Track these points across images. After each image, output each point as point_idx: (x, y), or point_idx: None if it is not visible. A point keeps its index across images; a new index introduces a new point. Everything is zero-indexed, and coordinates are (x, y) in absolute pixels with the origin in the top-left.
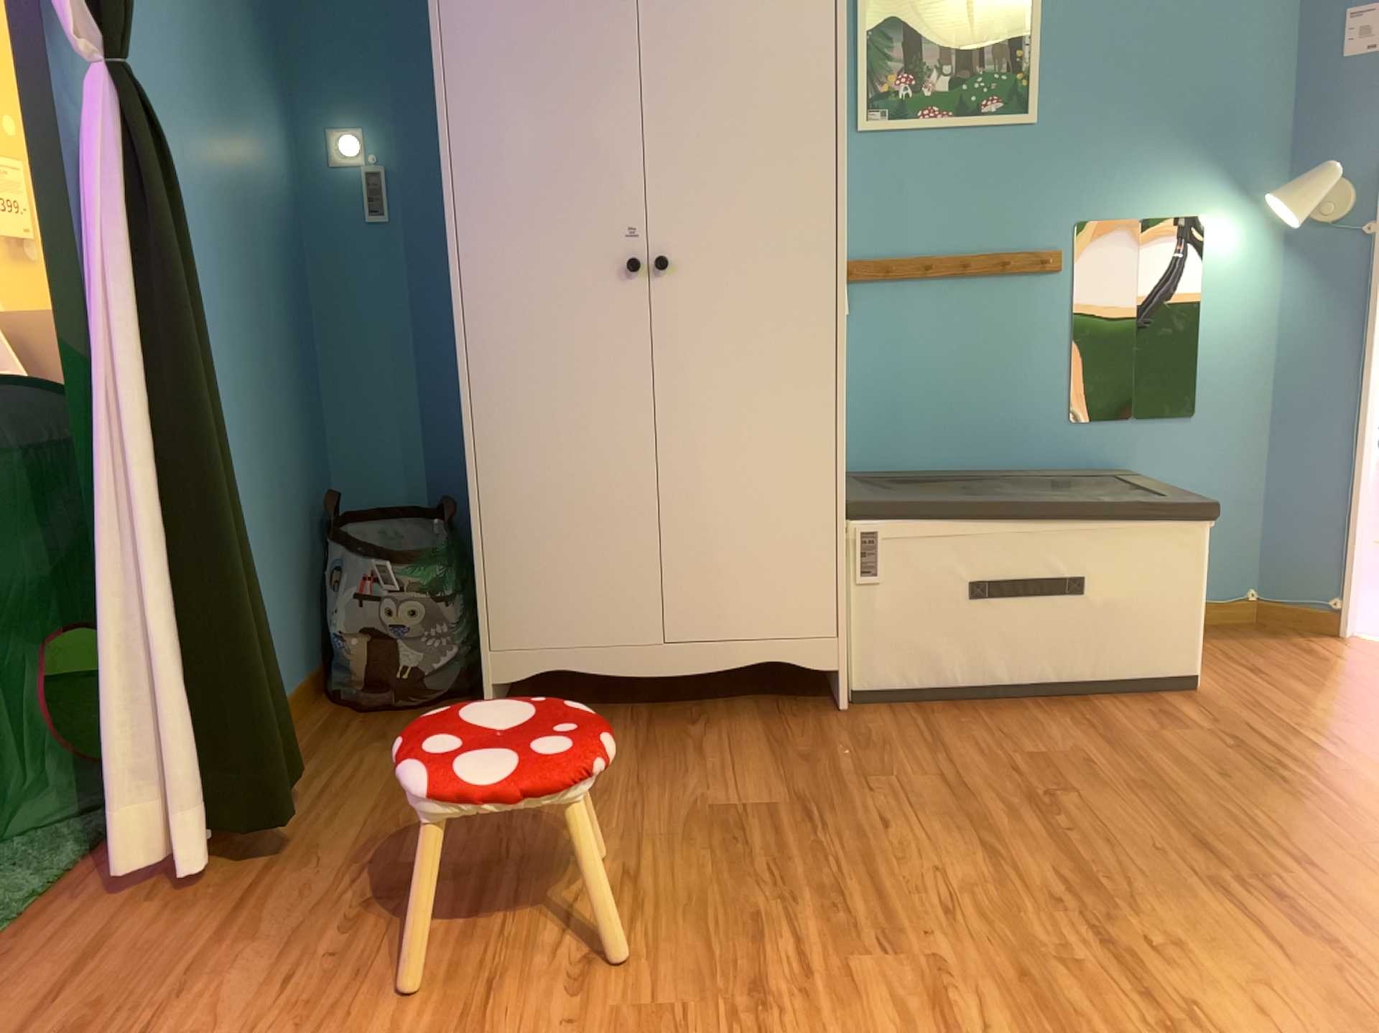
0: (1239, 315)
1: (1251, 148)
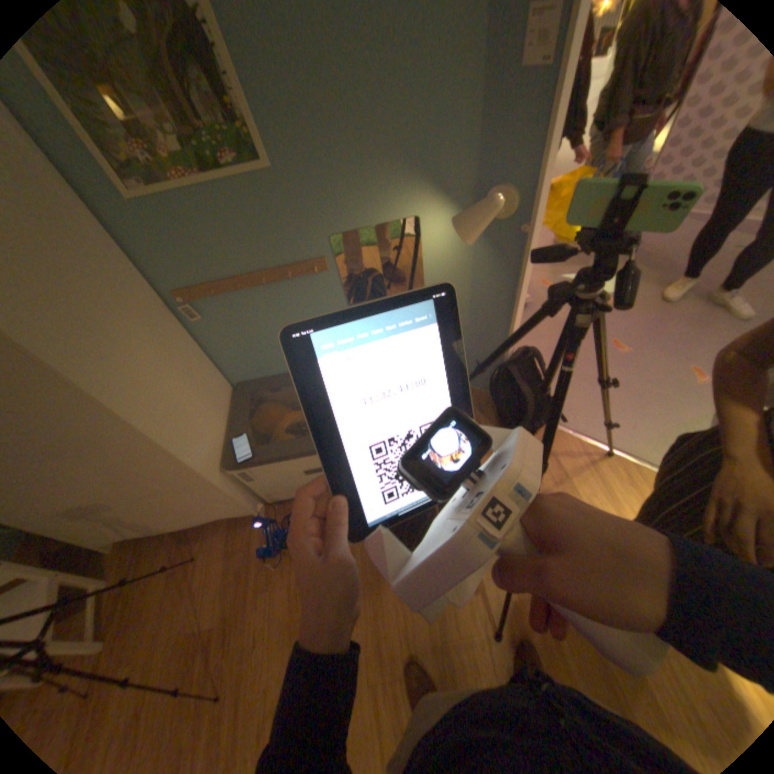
0: (448, 272)
1: (448, 157)
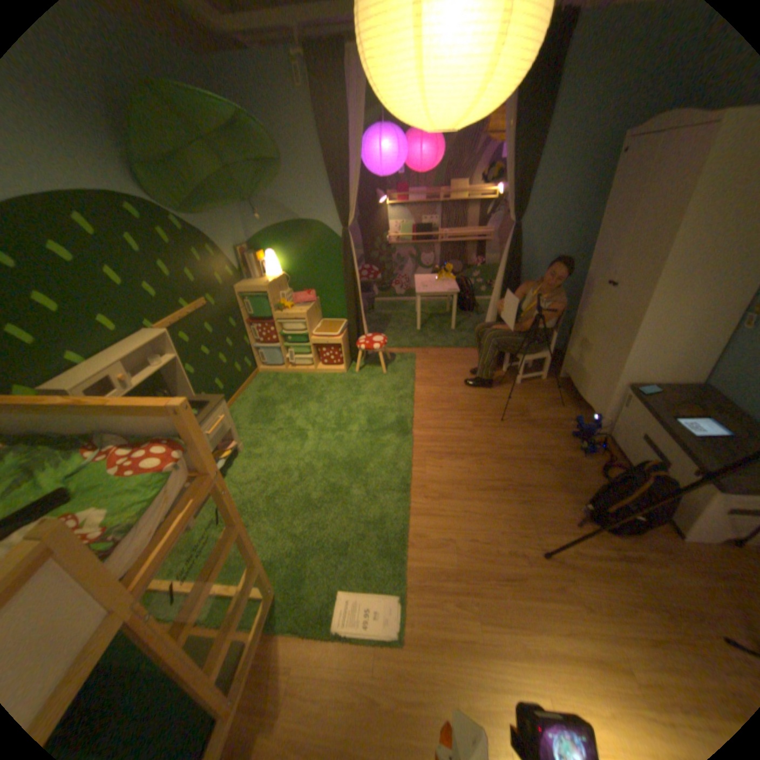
0: None
1: None
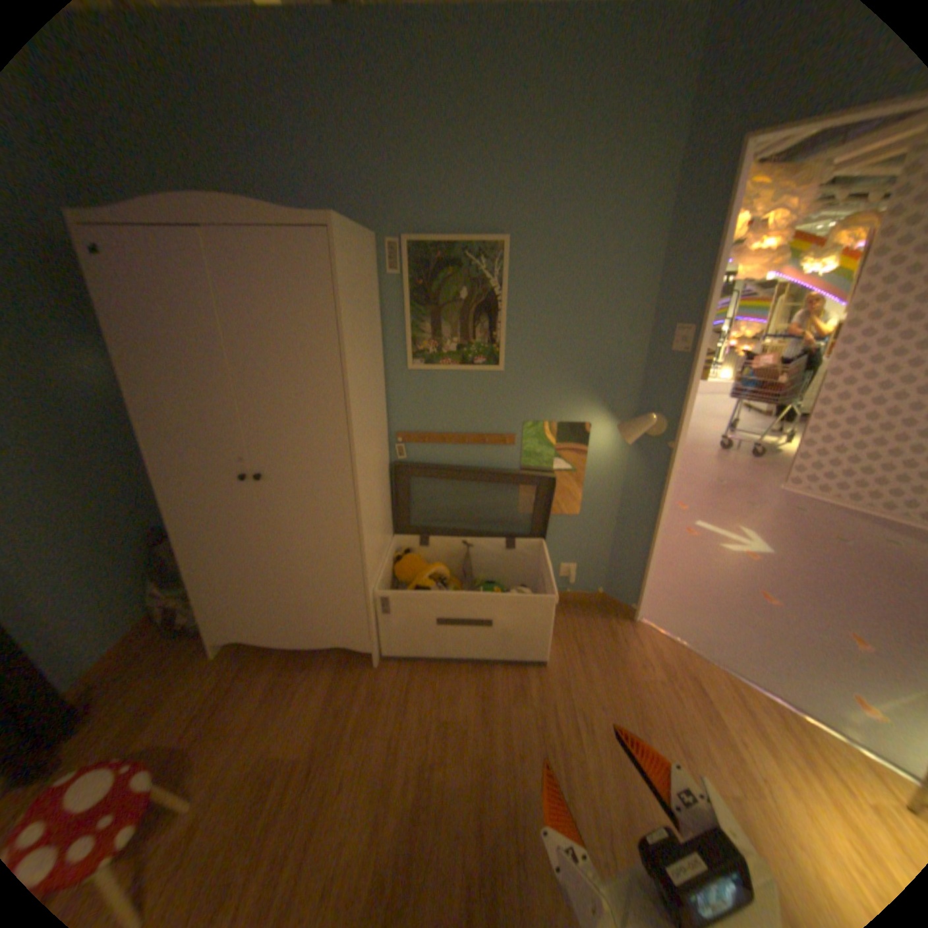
0: (605, 469)
1: (618, 389)
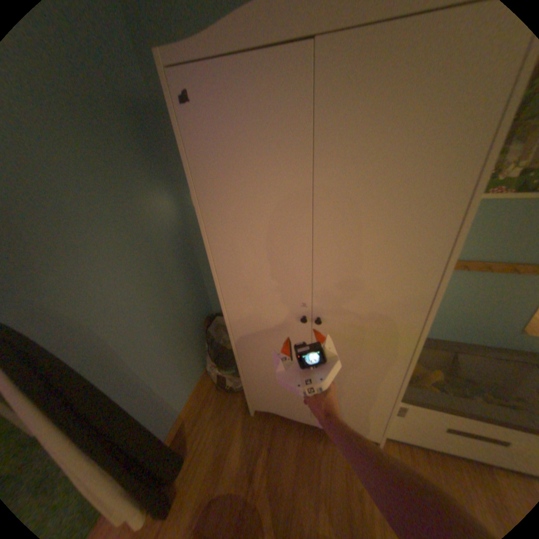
0: None
1: None
